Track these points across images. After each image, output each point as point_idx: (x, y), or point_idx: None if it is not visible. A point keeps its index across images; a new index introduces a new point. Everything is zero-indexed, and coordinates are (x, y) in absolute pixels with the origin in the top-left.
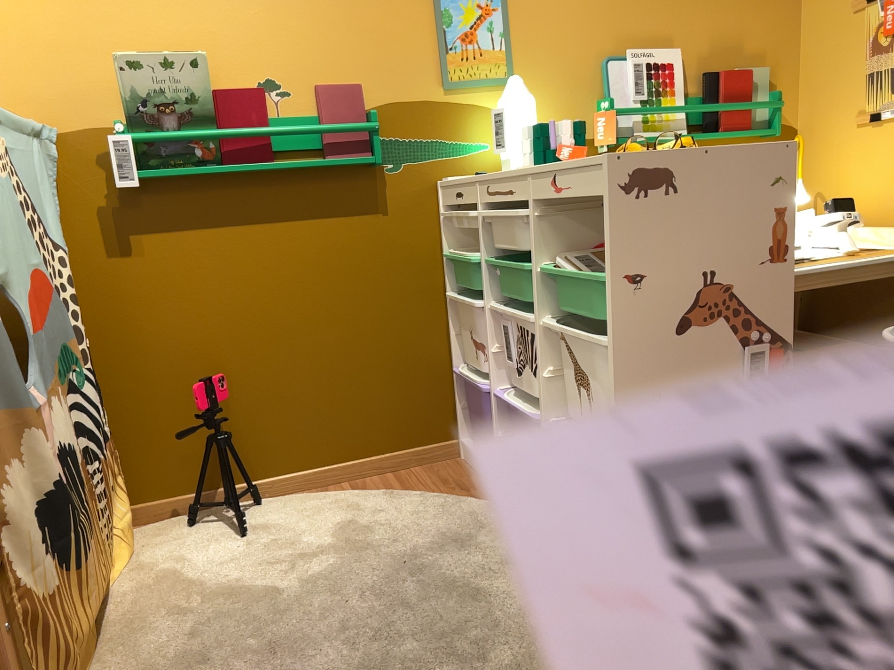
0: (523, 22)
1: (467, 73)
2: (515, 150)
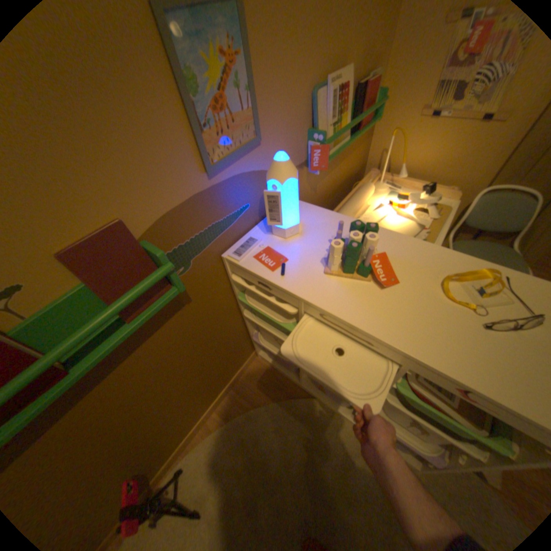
0: (262, 63)
1: (225, 148)
2: (288, 222)
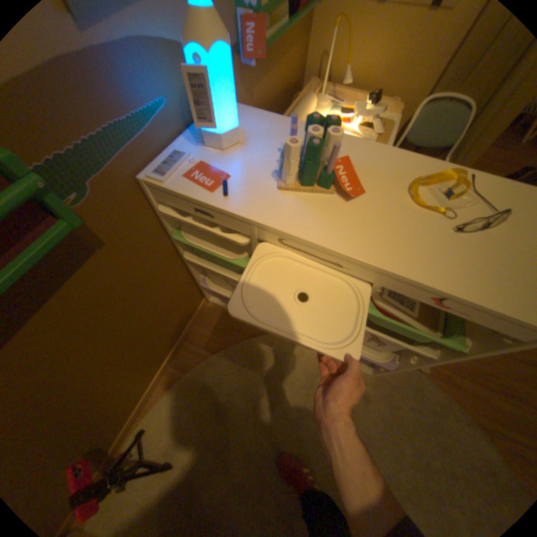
0: None
1: None
2: (223, 123)
